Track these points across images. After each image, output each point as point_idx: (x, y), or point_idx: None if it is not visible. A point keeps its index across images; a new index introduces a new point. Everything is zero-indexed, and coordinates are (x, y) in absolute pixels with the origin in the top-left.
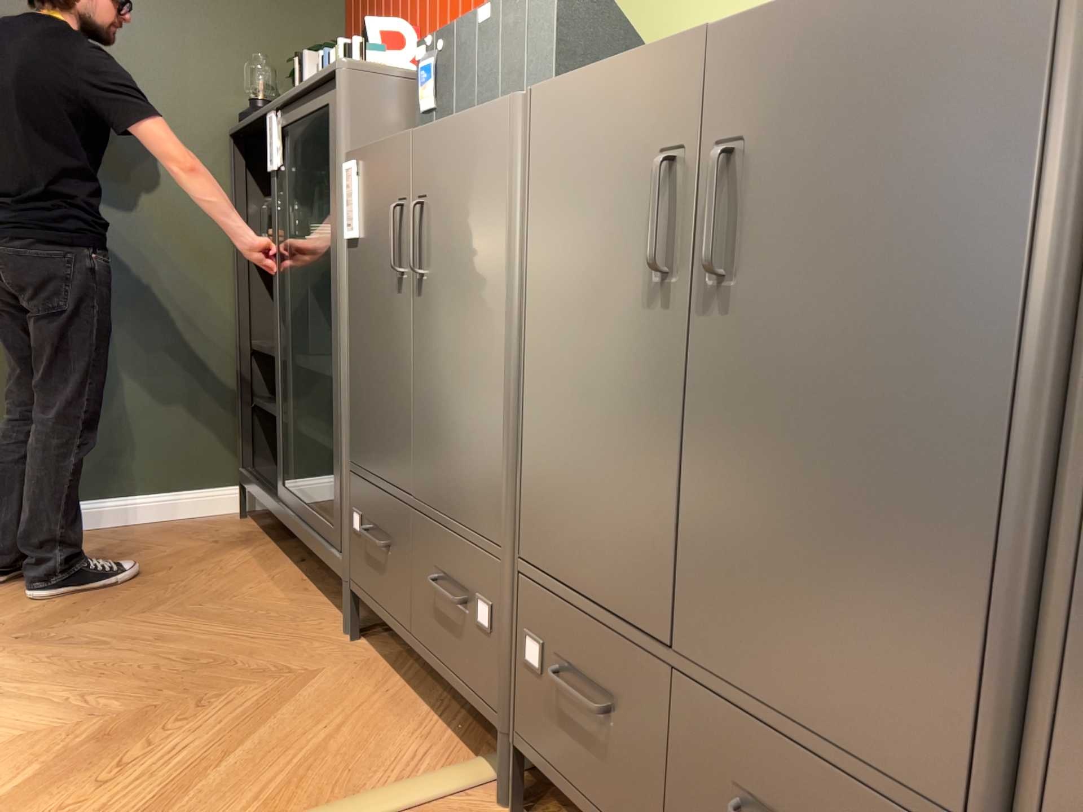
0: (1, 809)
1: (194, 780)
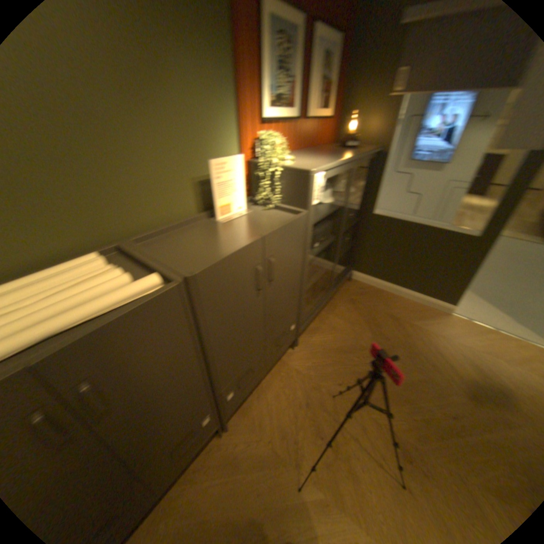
0: None
1: None
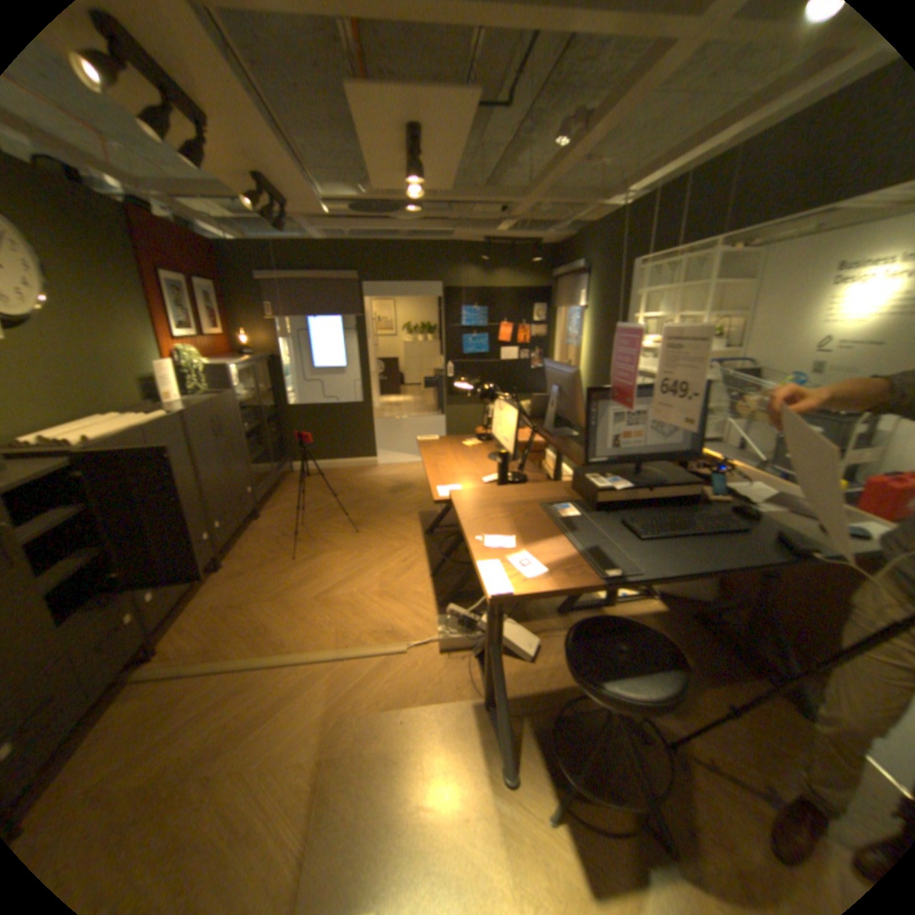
0: (270, 715)
1: (210, 708)
